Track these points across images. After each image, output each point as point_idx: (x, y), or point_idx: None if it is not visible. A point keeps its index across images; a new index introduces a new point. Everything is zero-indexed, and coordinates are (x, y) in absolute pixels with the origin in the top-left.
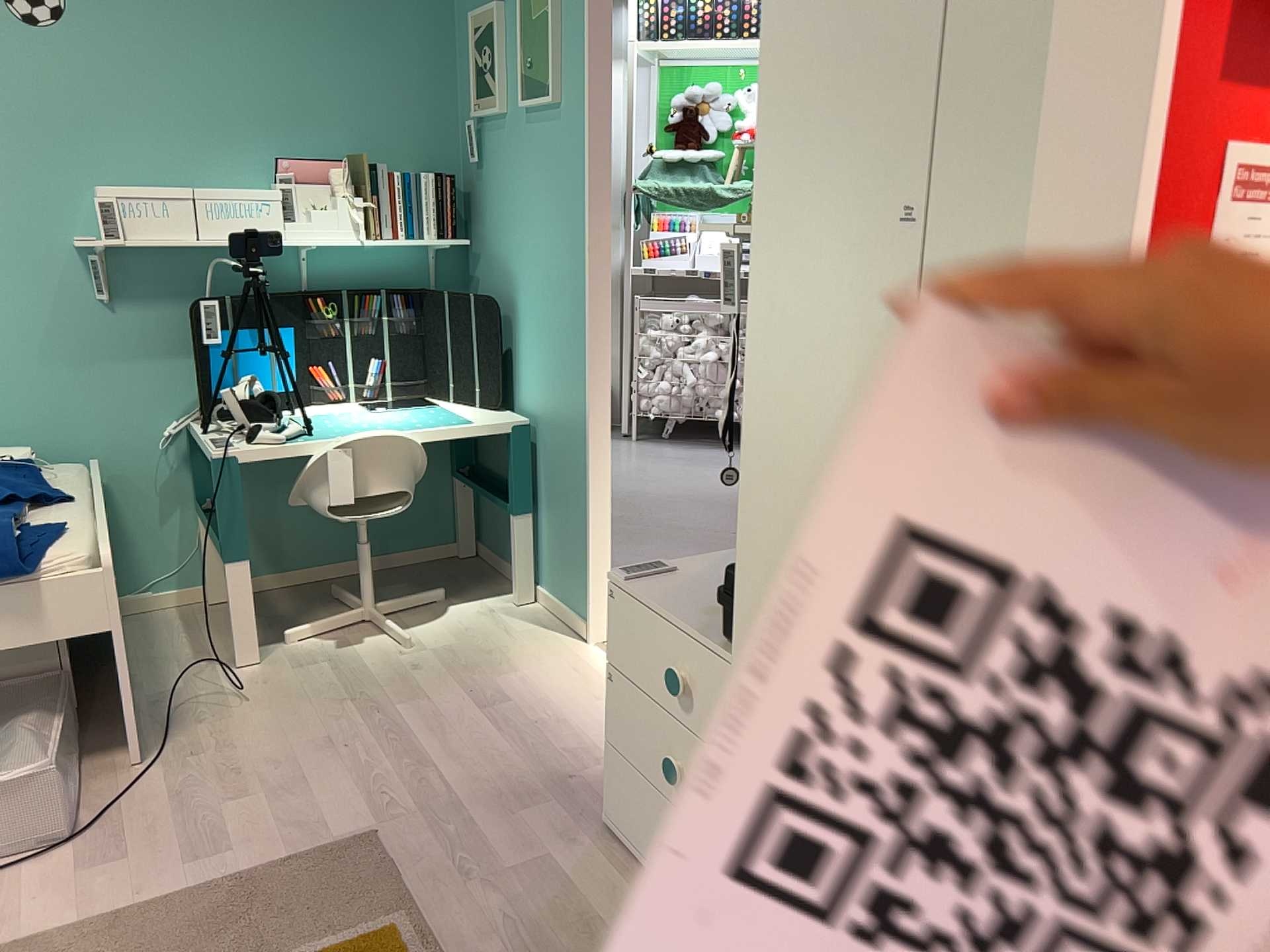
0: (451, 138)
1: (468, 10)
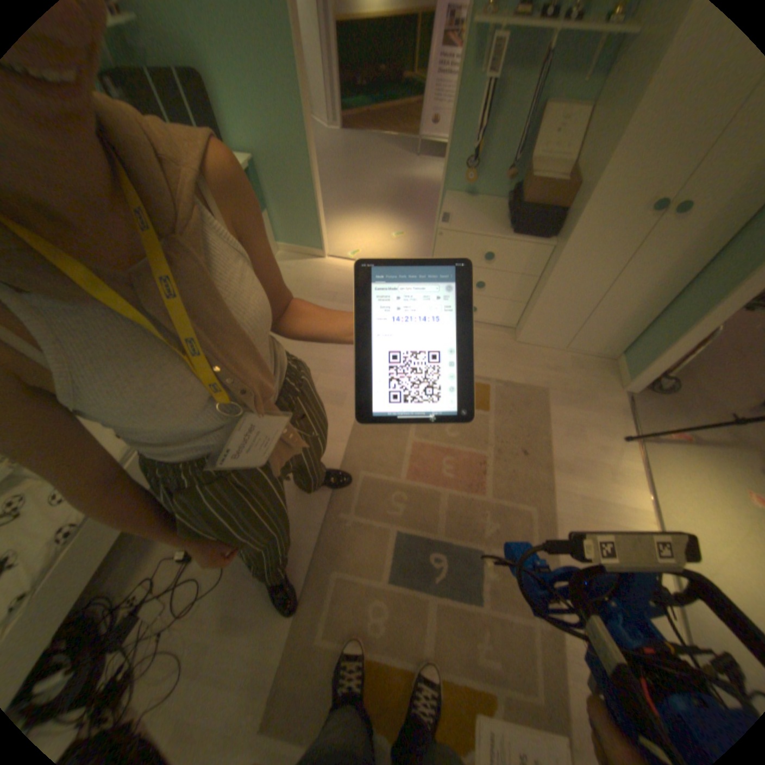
0: None
1: None
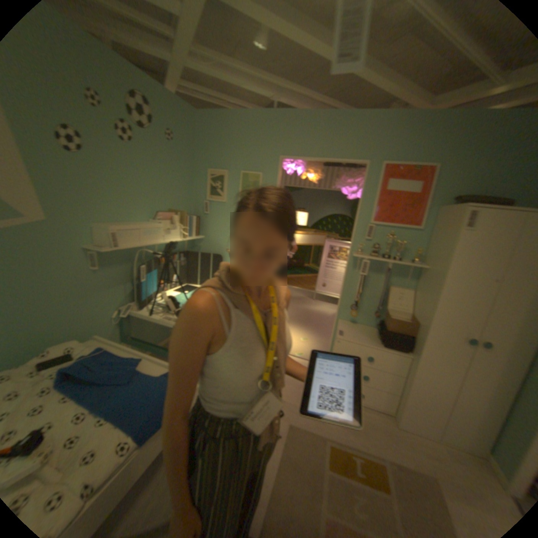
0: (193, 203)
1: (205, 166)
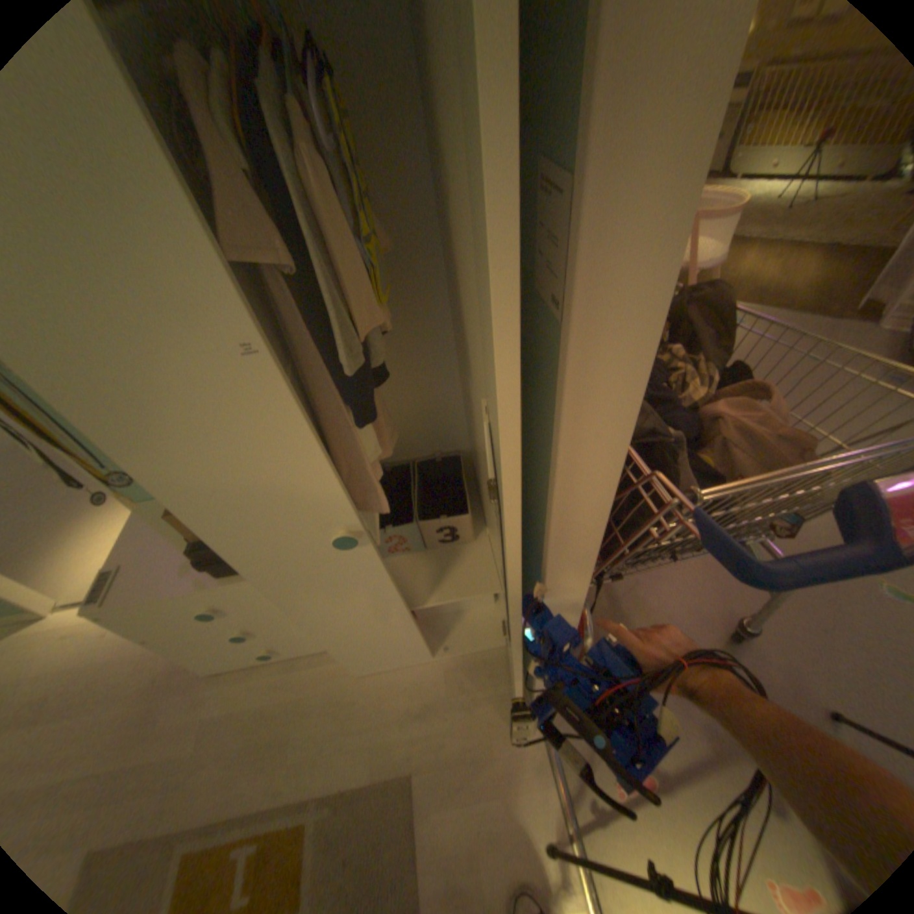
0: None
1: None
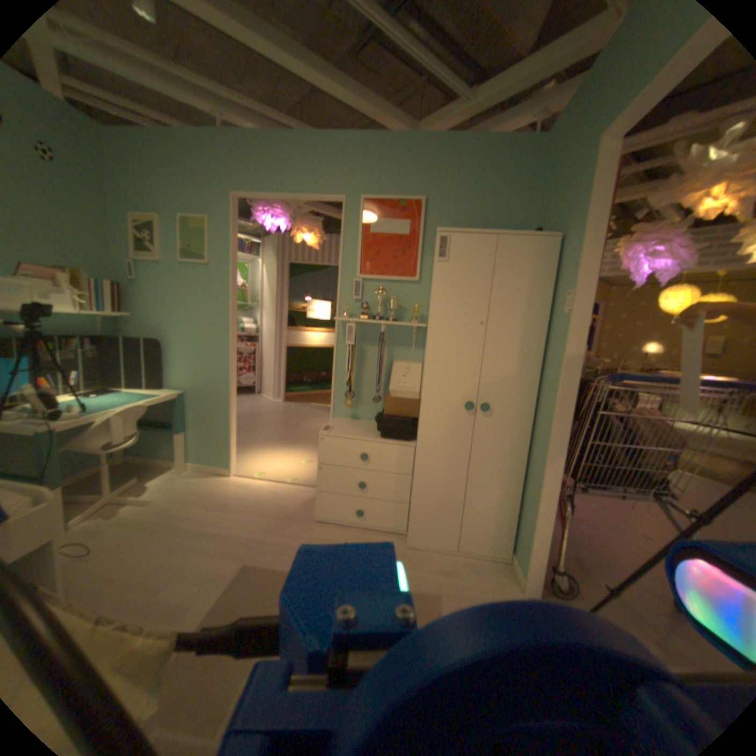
0: (107, 265)
1: (122, 210)
